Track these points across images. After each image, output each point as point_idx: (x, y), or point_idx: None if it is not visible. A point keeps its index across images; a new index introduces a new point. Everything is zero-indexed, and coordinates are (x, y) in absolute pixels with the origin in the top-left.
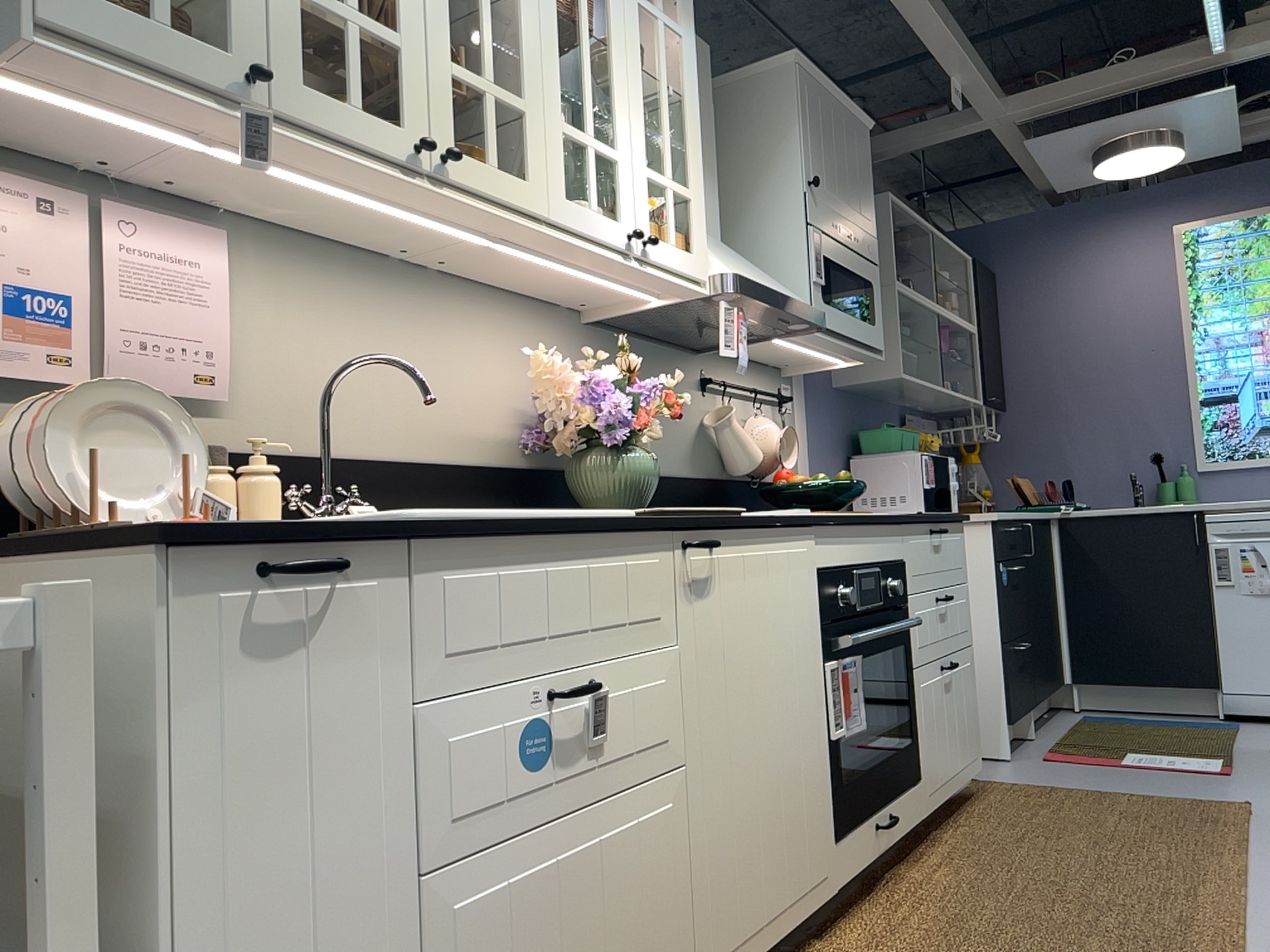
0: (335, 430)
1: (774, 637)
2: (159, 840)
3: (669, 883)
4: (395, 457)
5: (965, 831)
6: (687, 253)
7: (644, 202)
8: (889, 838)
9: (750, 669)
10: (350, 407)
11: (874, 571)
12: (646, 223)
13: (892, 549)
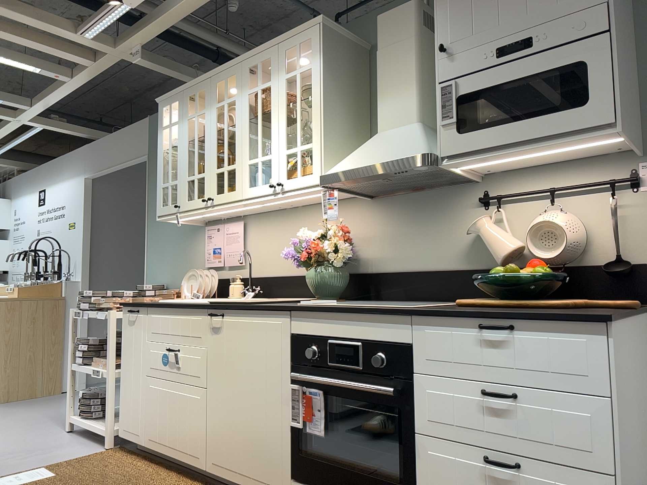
0: (269, 268)
1: (251, 358)
2: (122, 349)
3: (197, 421)
4: (284, 275)
5: None
6: (307, 175)
7: (283, 166)
8: None
9: (237, 367)
10: (273, 260)
11: (356, 345)
12: (282, 176)
13: (387, 334)
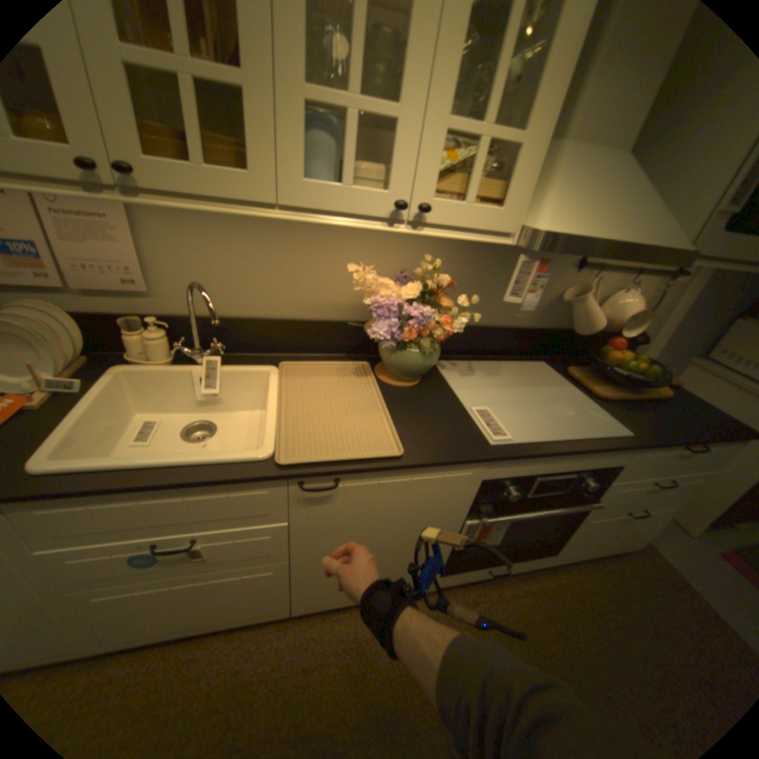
0: (227, 302)
1: (404, 515)
2: None
3: (269, 592)
4: (269, 316)
5: (579, 581)
6: (492, 208)
7: (435, 161)
8: (500, 575)
9: (370, 528)
10: (237, 289)
11: (569, 476)
12: (429, 186)
13: (608, 464)
